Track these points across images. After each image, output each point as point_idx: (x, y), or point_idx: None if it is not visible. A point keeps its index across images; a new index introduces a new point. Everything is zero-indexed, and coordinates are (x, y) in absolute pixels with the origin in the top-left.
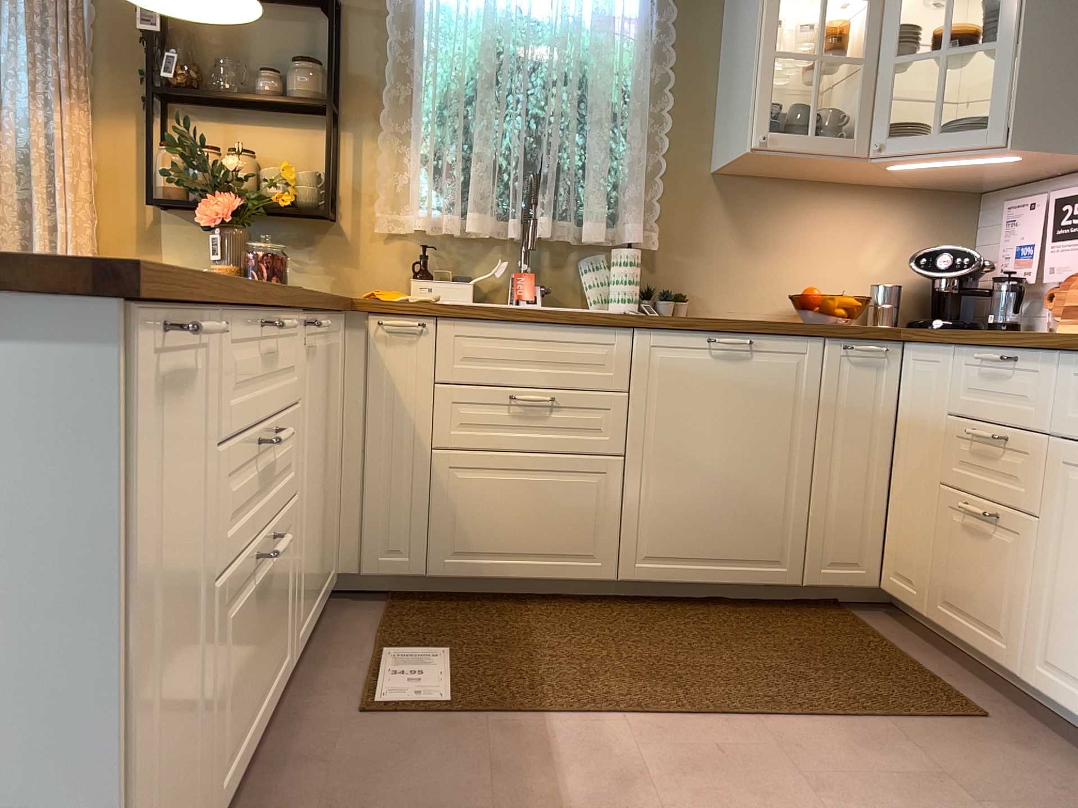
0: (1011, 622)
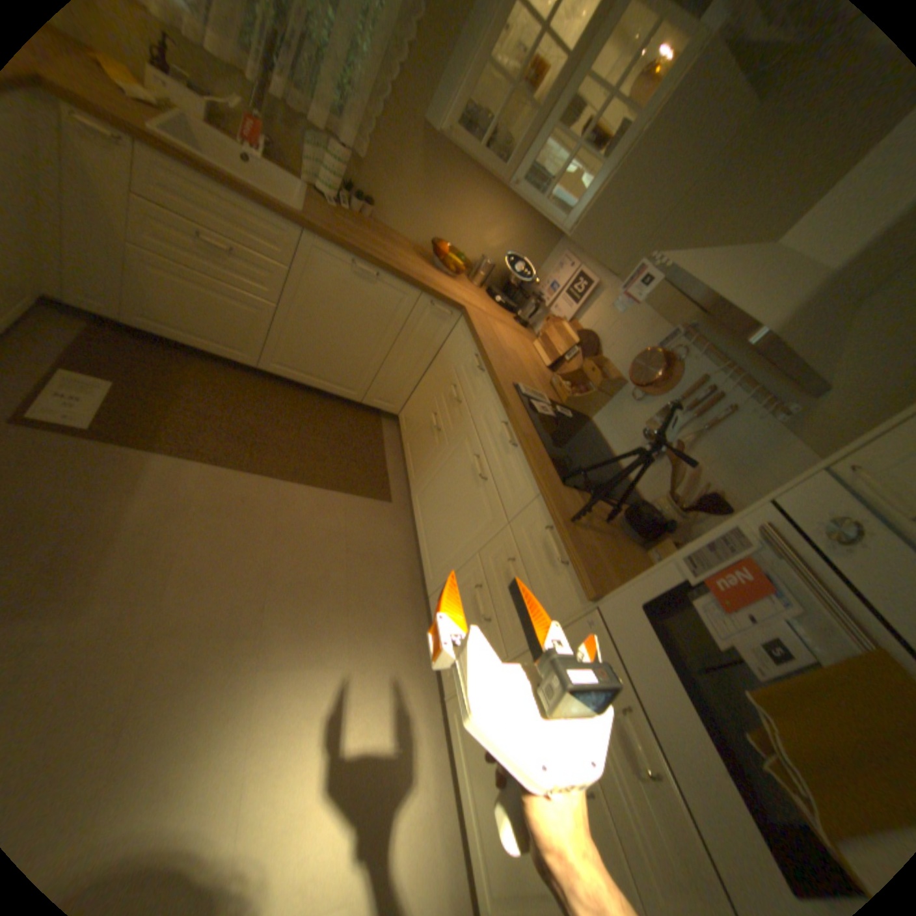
0: (420, 472)
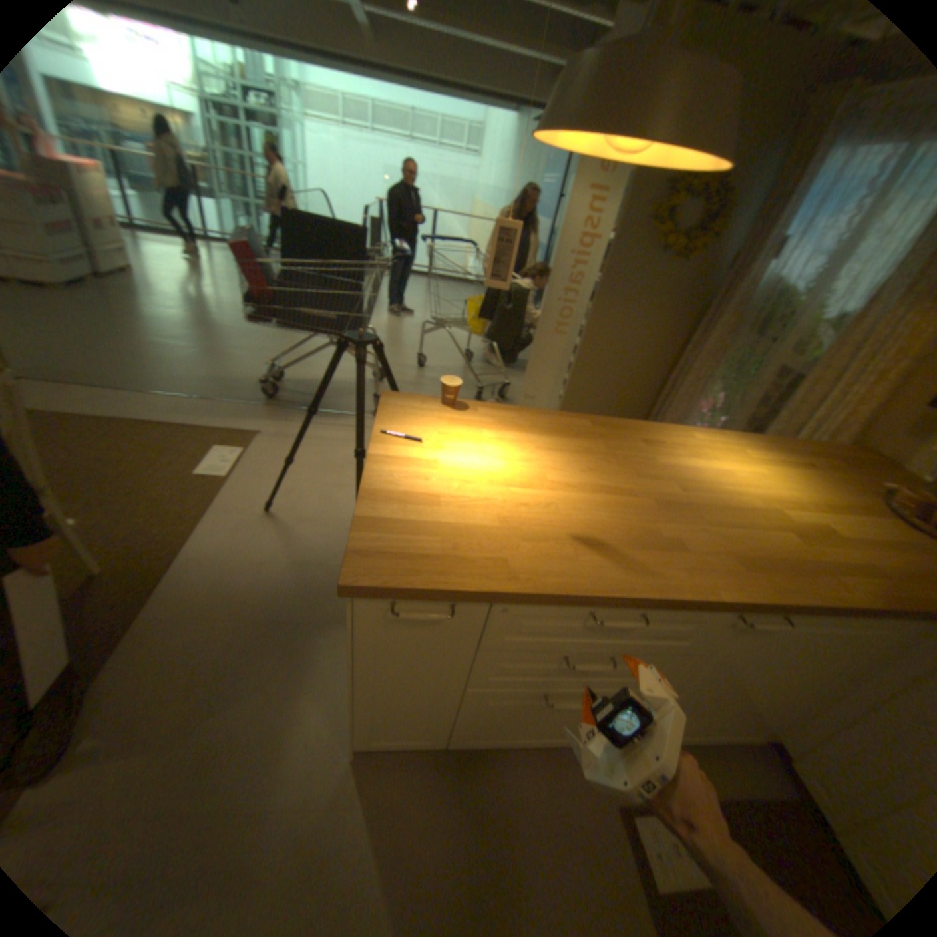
0: None
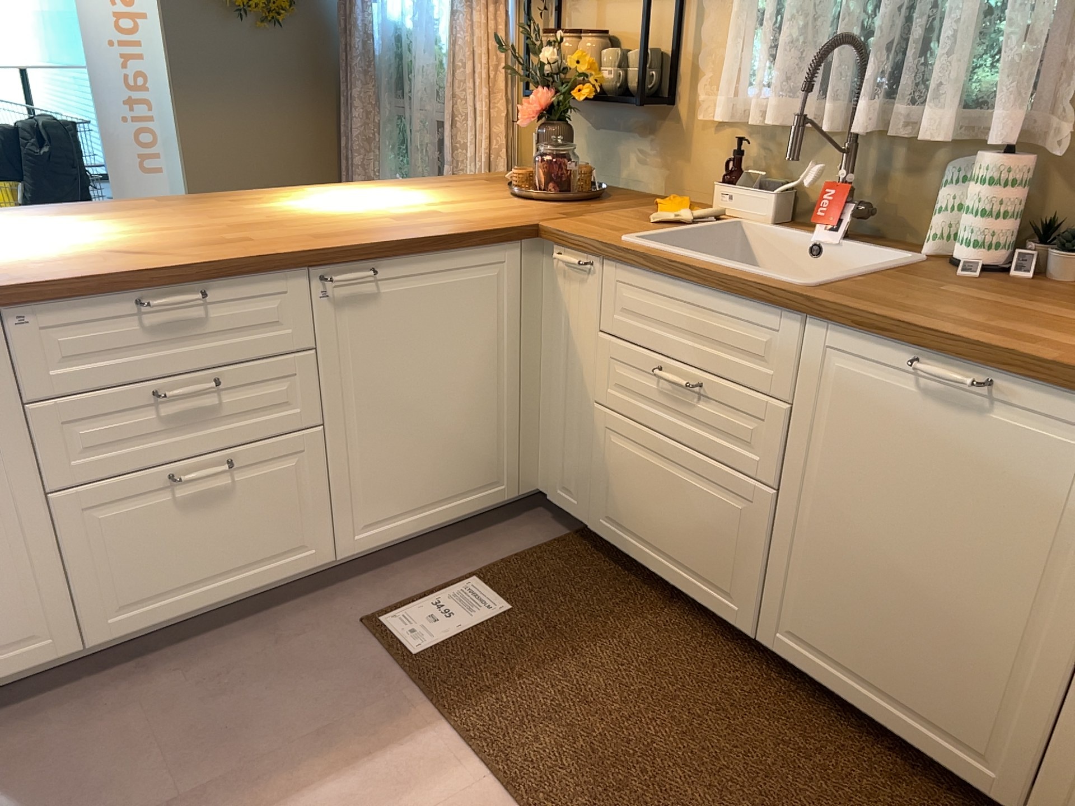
0: None
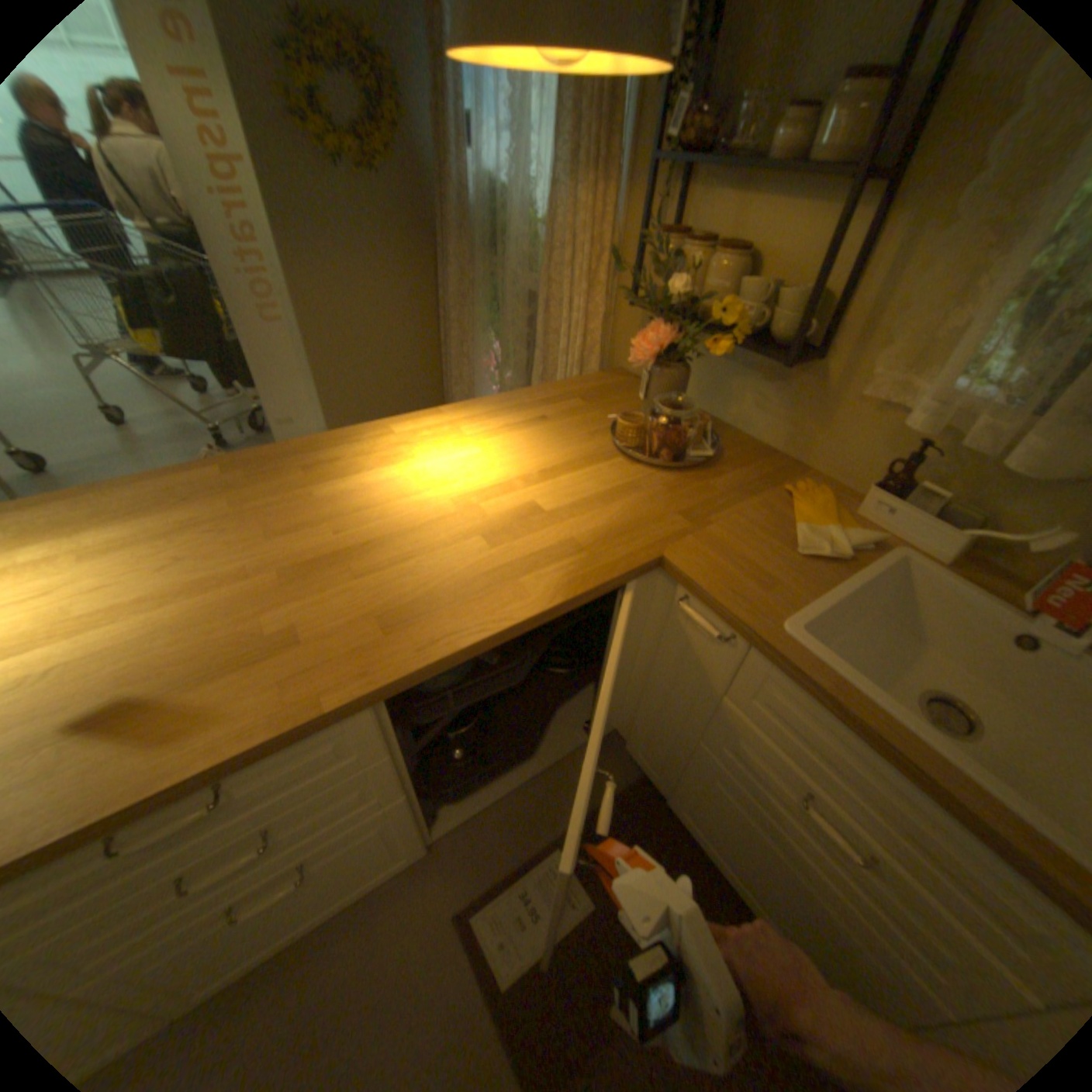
0: None
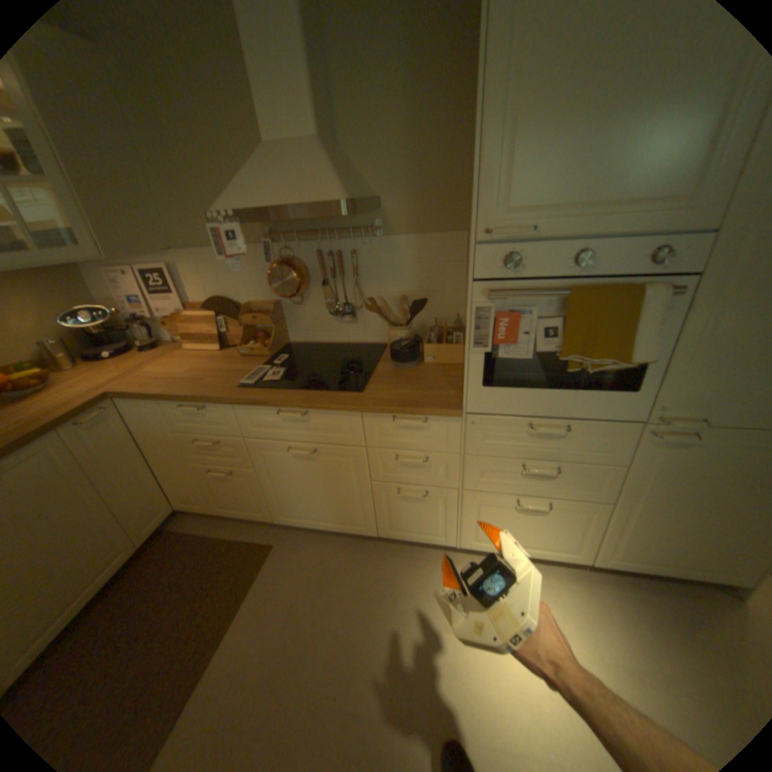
0: (258, 506)
